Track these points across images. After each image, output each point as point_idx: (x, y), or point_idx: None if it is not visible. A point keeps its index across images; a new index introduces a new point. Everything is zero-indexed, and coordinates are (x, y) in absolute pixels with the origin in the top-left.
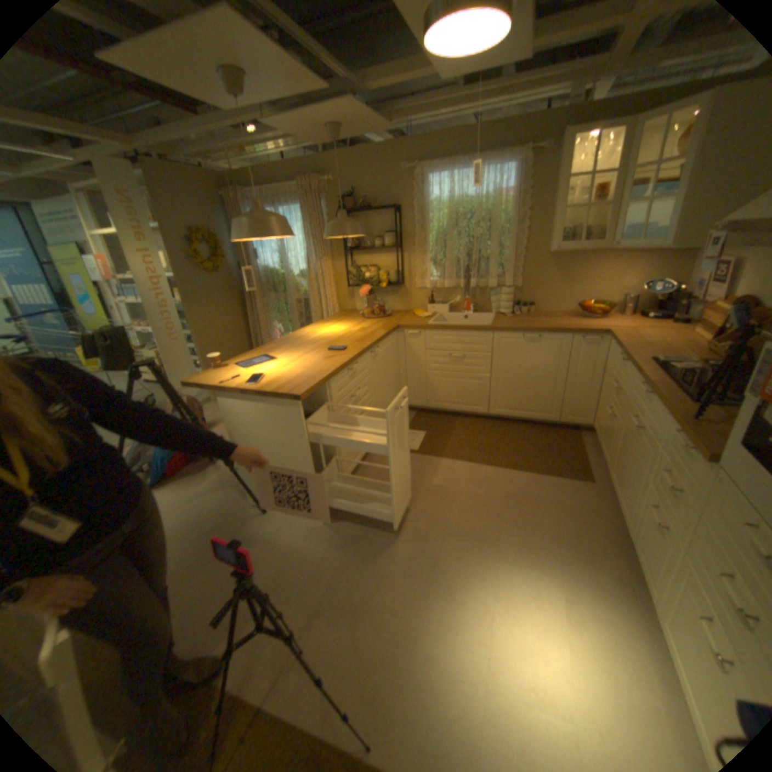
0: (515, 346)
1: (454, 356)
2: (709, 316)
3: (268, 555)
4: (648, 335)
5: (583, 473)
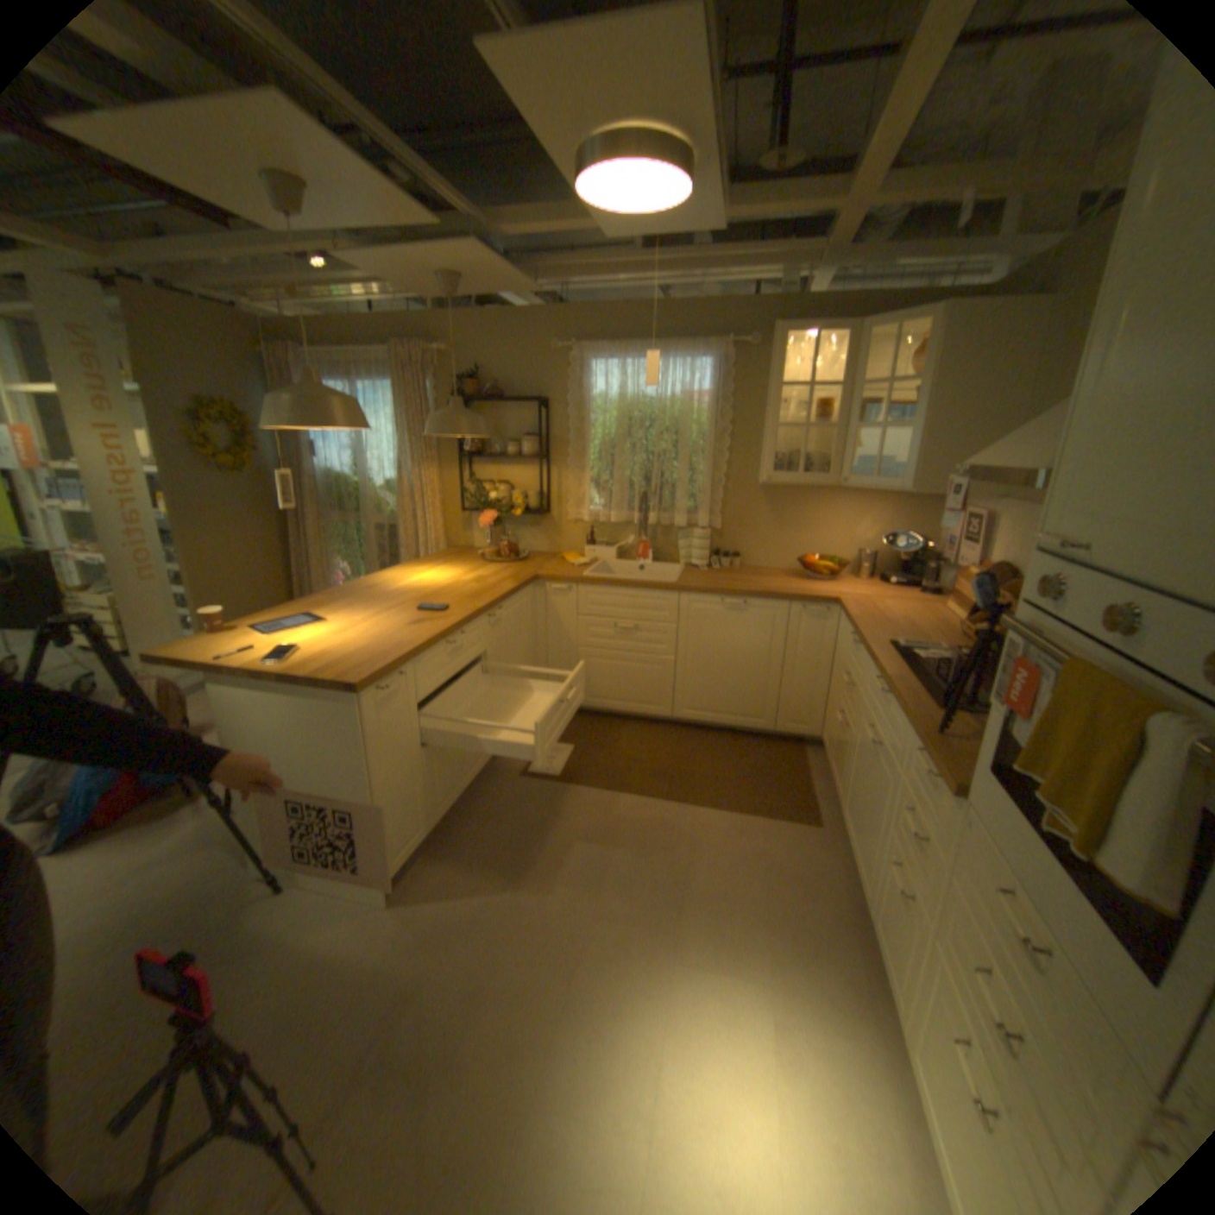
0: (710, 616)
1: (621, 627)
2: (962, 588)
3: (272, 975)
4: (888, 609)
5: (807, 813)
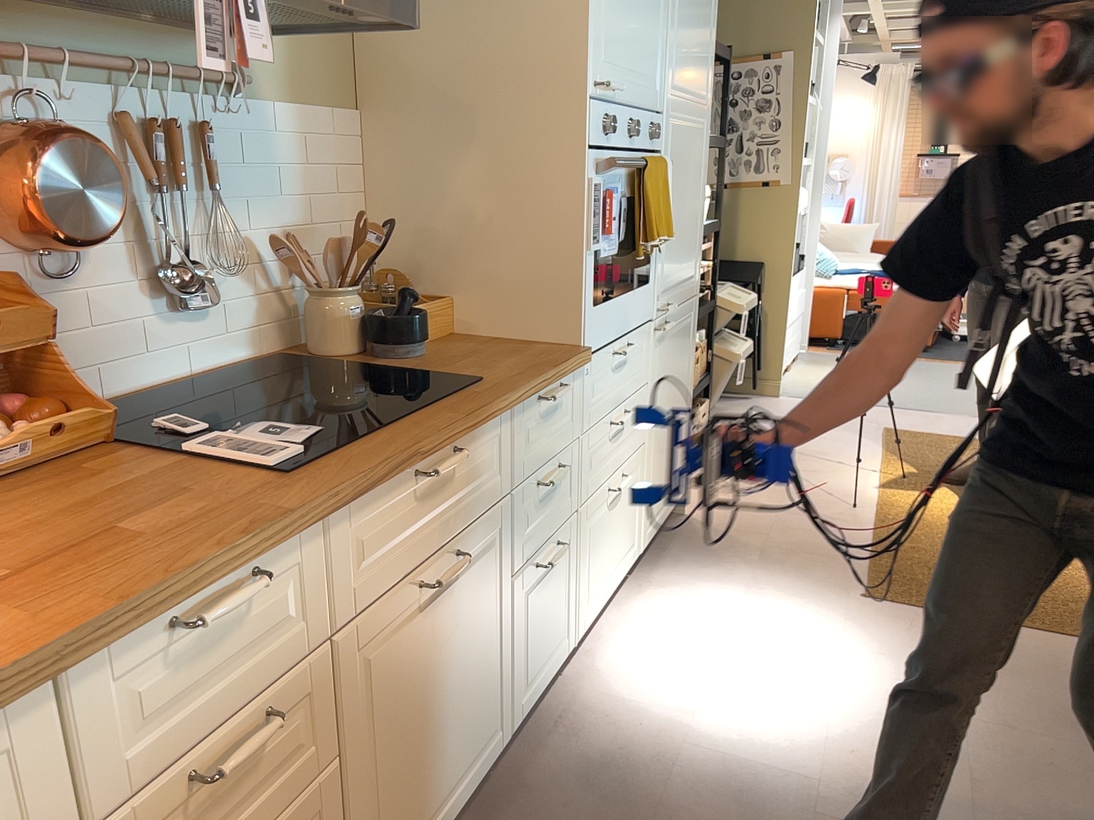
0: None
1: None
2: None
3: None
4: None
5: None
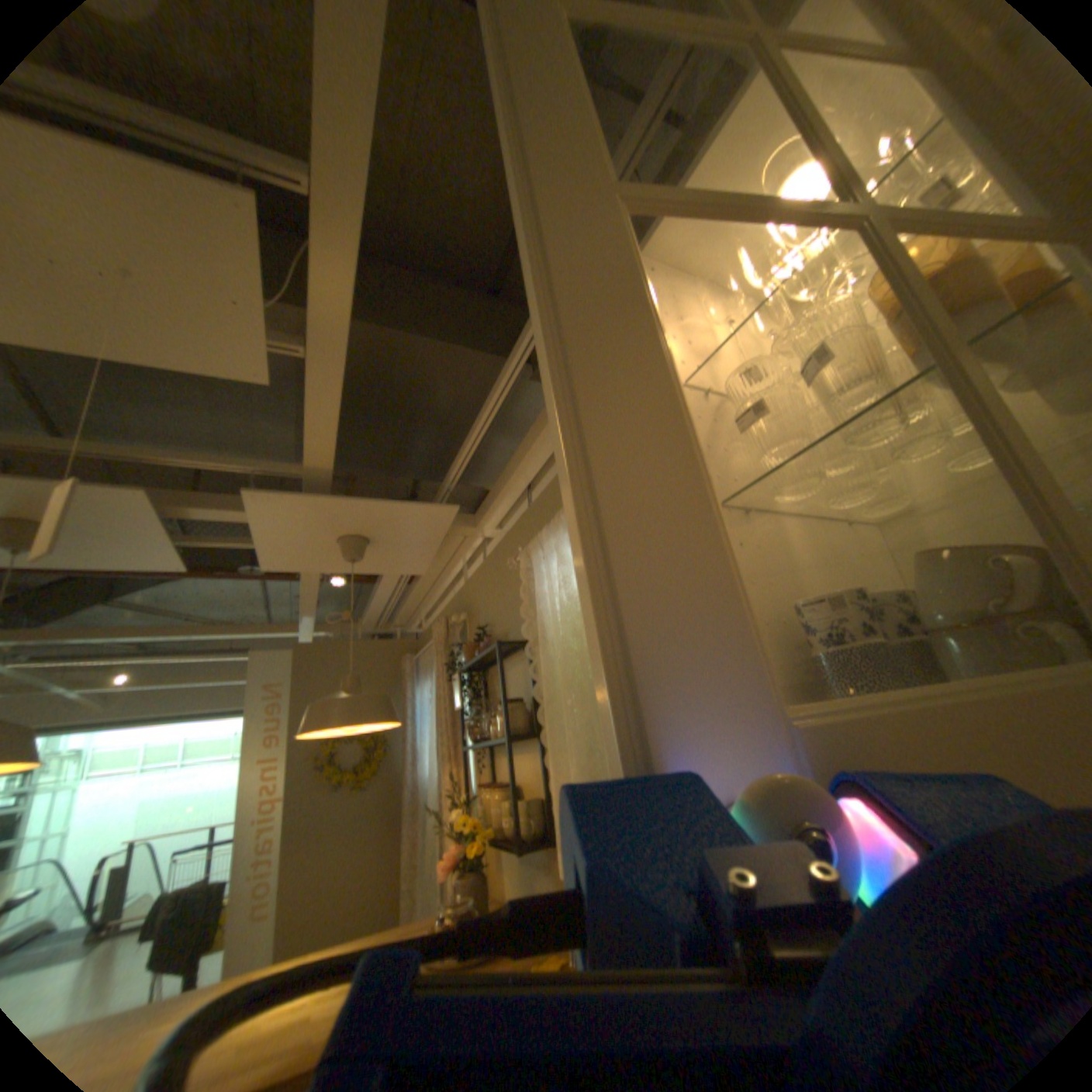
0: None
1: None
2: None
3: None
4: None
5: None
